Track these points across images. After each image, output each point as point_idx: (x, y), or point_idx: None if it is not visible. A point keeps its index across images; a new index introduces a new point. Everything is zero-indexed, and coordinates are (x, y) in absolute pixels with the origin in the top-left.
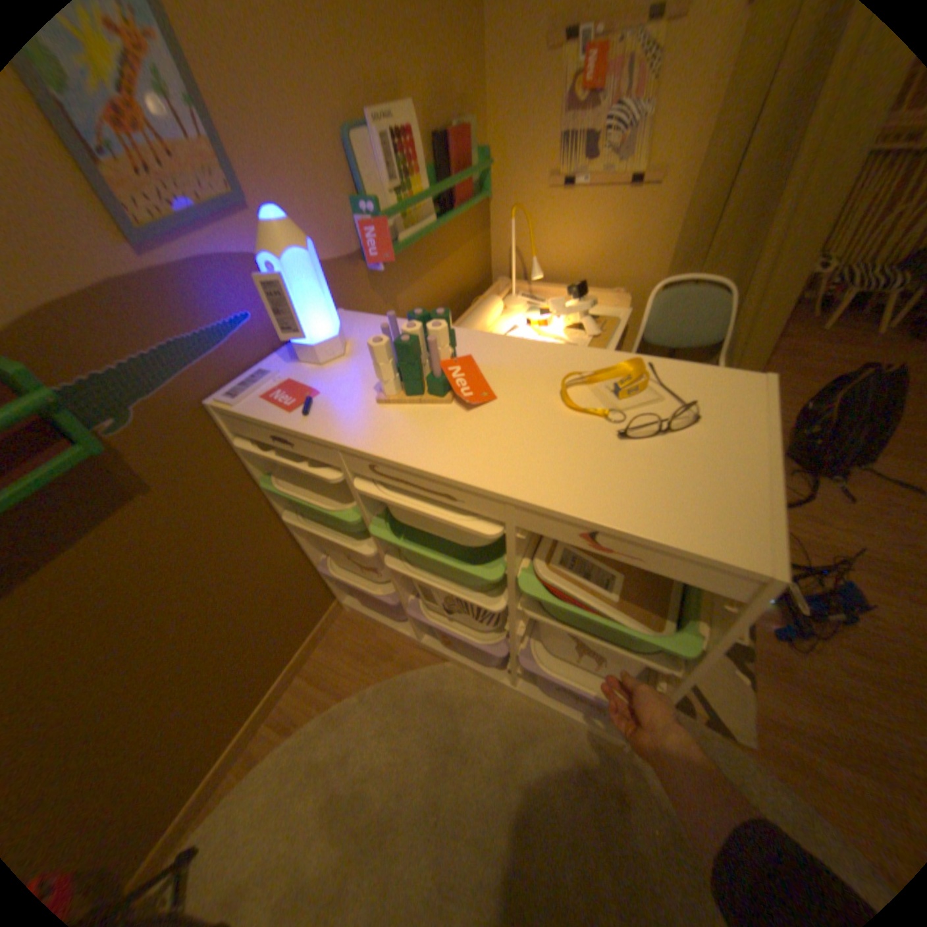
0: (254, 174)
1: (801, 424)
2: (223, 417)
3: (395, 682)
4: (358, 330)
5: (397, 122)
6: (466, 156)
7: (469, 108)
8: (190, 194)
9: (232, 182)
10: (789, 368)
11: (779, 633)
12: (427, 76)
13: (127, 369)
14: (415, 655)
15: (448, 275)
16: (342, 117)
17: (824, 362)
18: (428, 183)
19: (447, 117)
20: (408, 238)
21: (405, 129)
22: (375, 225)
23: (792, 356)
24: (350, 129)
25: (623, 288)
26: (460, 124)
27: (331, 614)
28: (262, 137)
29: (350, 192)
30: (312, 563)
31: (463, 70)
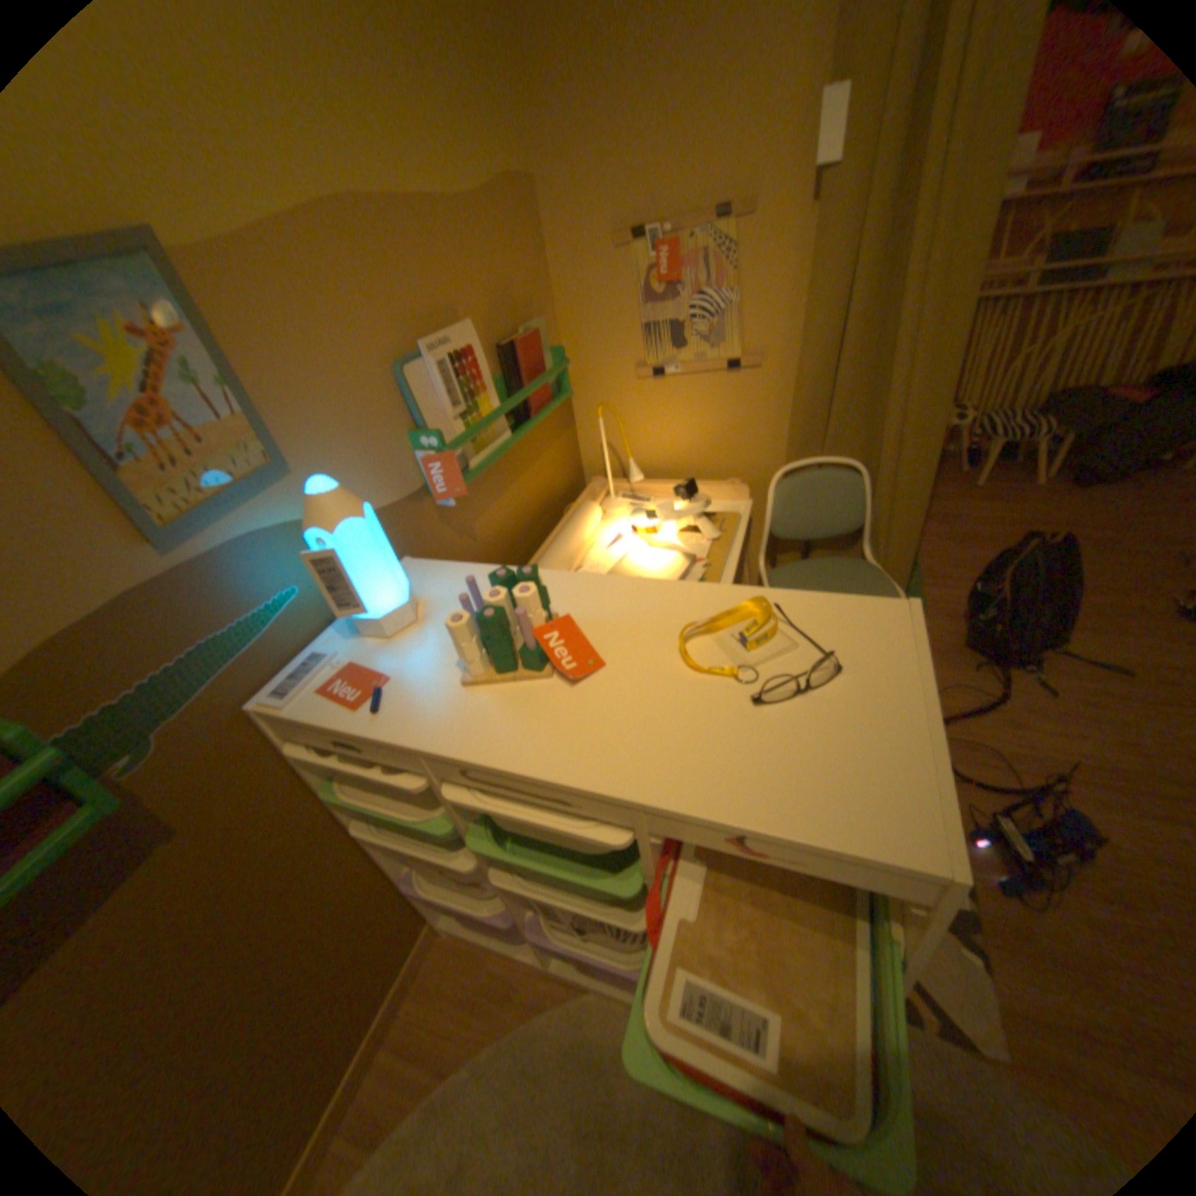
0: (297, 435)
1: (975, 605)
2: (269, 721)
3: (518, 1037)
4: (430, 584)
5: (456, 346)
6: (538, 362)
7: (535, 310)
8: (223, 474)
9: (272, 450)
10: (948, 537)
11: (1004, 886)
12: (485, 291)
13: (147, 690)
14: (542, 990)
15: (532, 487)
16: (394, 353)
17: (985, 525)
18: (498, 398)
19: (513, 324)
20: (480, 462)
21: (467, 350)
22: (440, 459)
23: (949, 521)
24: (404, 363)
25: (738, 477)
26: (527, 331)
27: (422, 946)
28: (304, 395)
29: (409, 426)
30: (392, 880)
31: (525, 276)
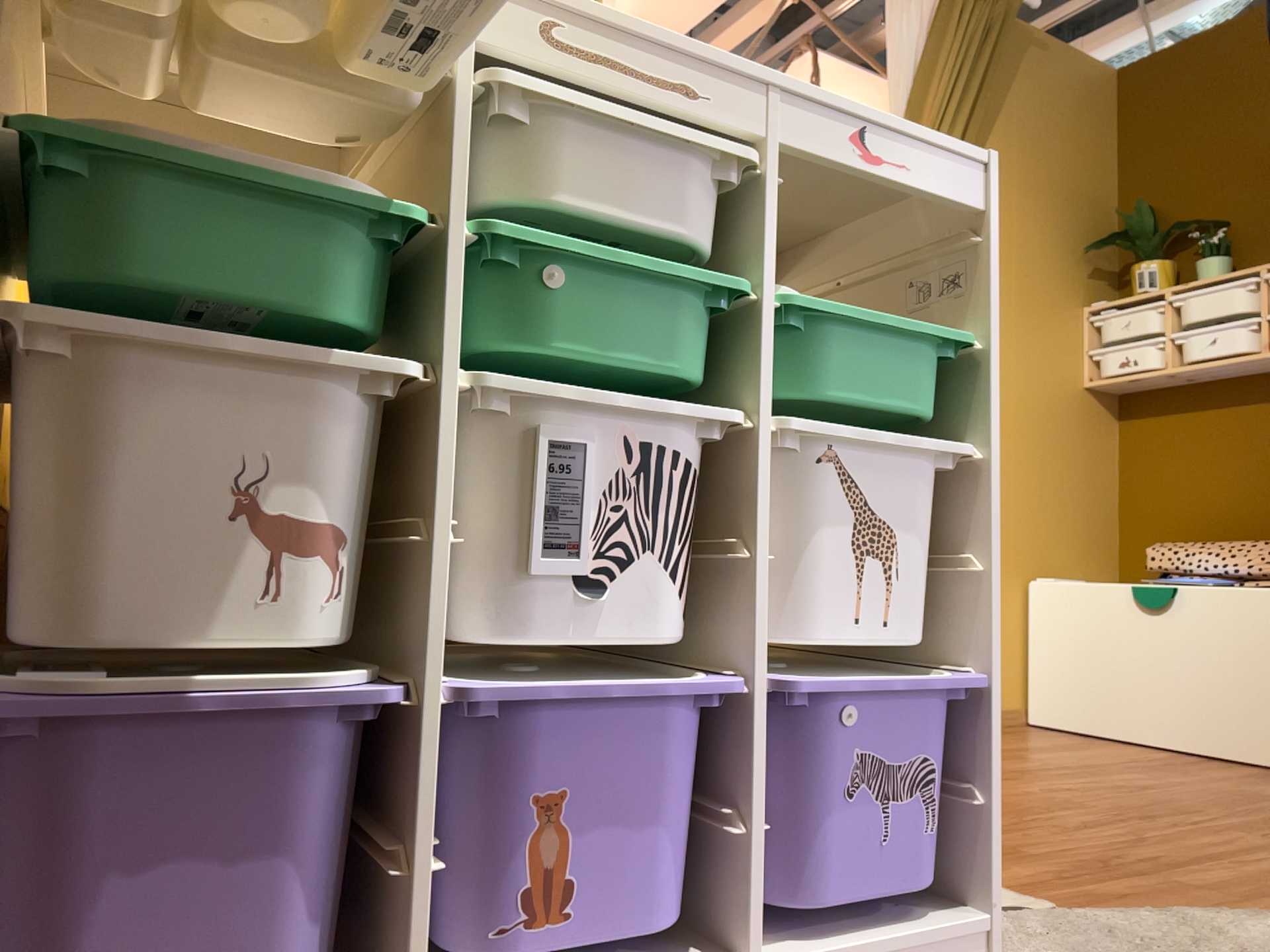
0: None
1: None
2: None
3: None
4: None
5: None
6: None
7: None
8: None
9: None
10: None
11: None
12: None
13: None
14: None
15: None
16: None
17: None
18: None
19: None
20: None
21: None
22: None
23: None
24: None
25: None
26: None
27: None
28: None
29: None
30: None
31: None
